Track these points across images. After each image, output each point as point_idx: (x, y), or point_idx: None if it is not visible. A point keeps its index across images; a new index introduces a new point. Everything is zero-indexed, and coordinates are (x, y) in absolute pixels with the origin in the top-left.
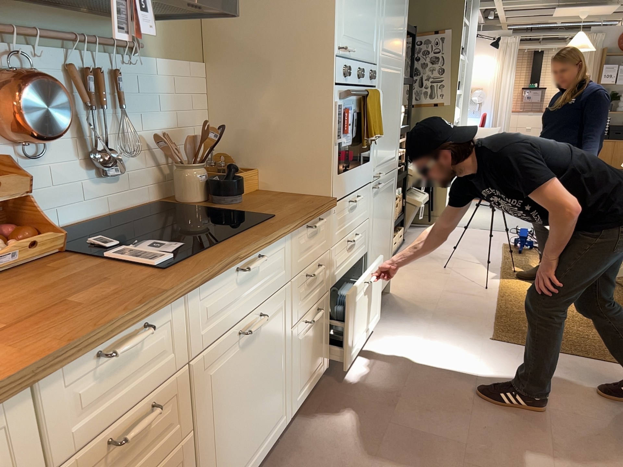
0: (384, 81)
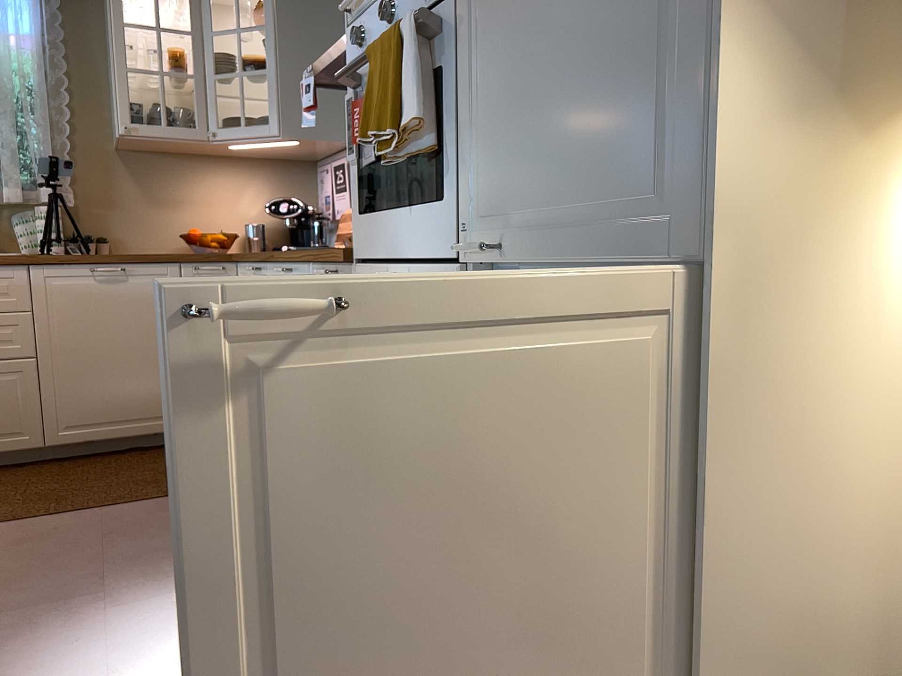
0: None
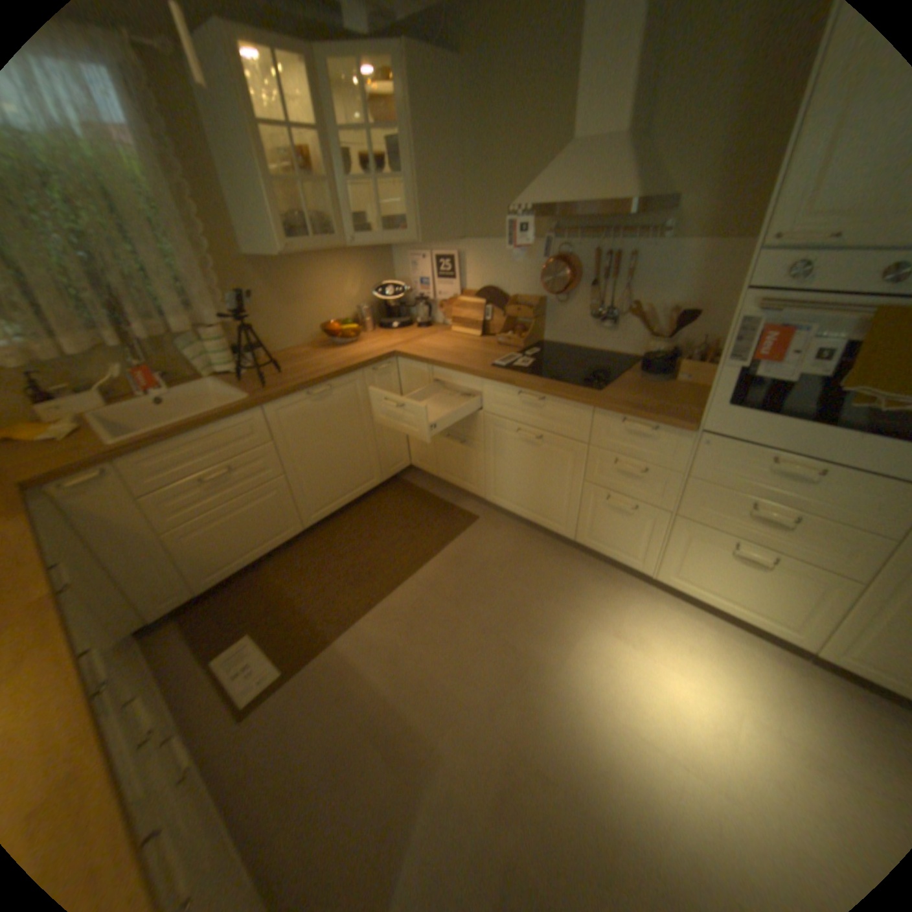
0: None
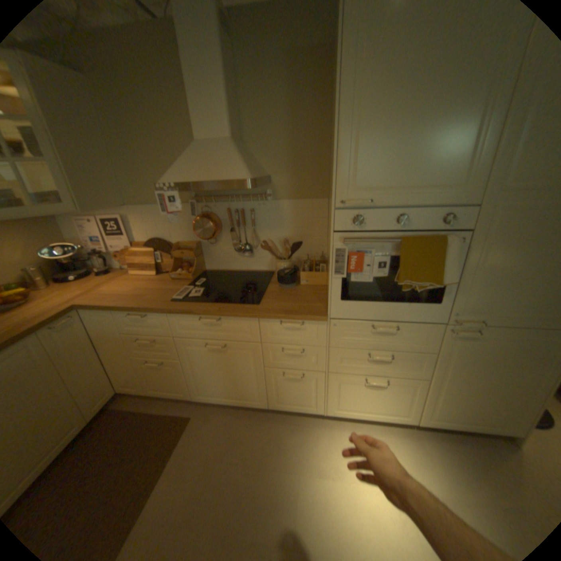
0: (509, 221)
